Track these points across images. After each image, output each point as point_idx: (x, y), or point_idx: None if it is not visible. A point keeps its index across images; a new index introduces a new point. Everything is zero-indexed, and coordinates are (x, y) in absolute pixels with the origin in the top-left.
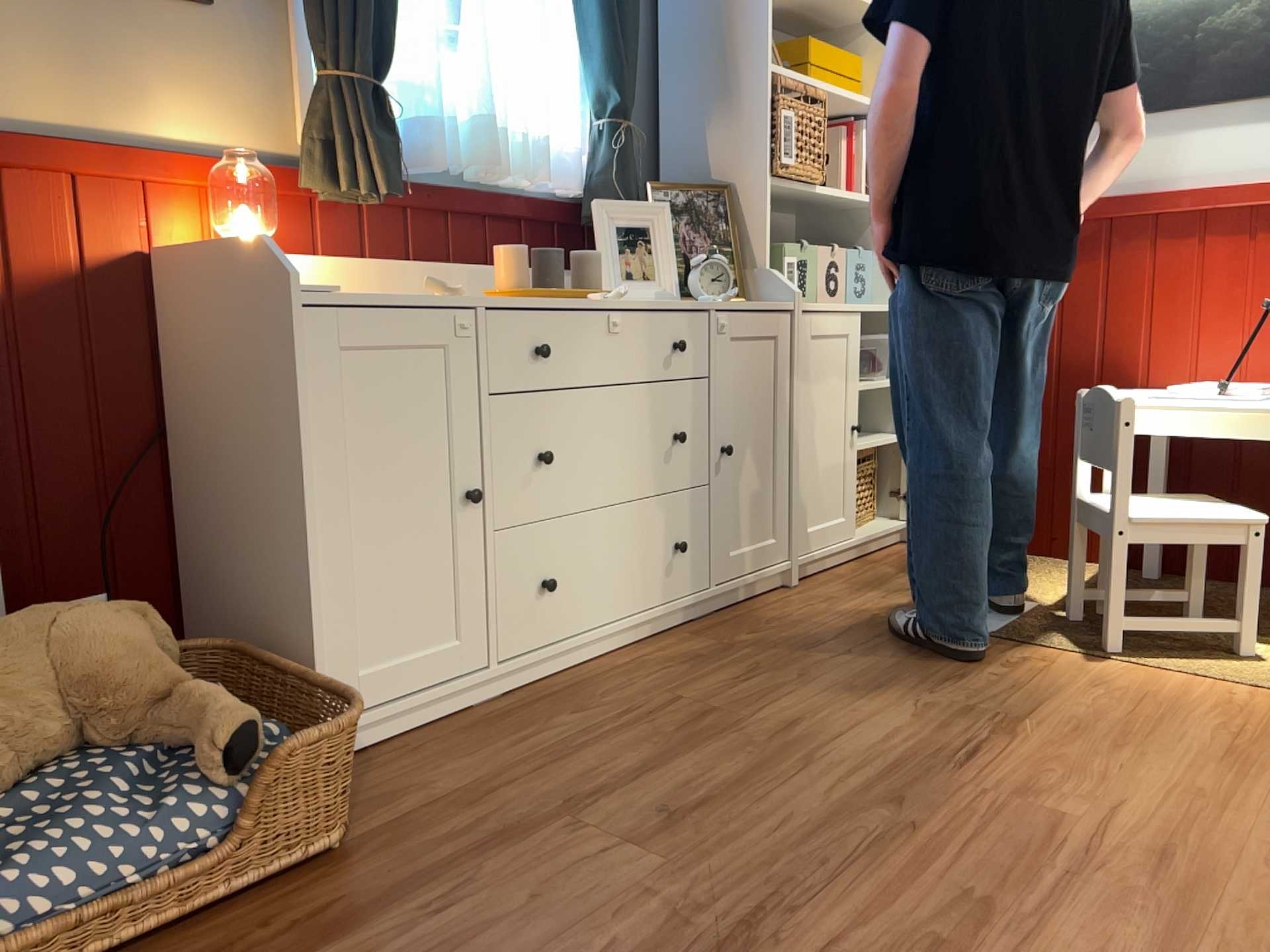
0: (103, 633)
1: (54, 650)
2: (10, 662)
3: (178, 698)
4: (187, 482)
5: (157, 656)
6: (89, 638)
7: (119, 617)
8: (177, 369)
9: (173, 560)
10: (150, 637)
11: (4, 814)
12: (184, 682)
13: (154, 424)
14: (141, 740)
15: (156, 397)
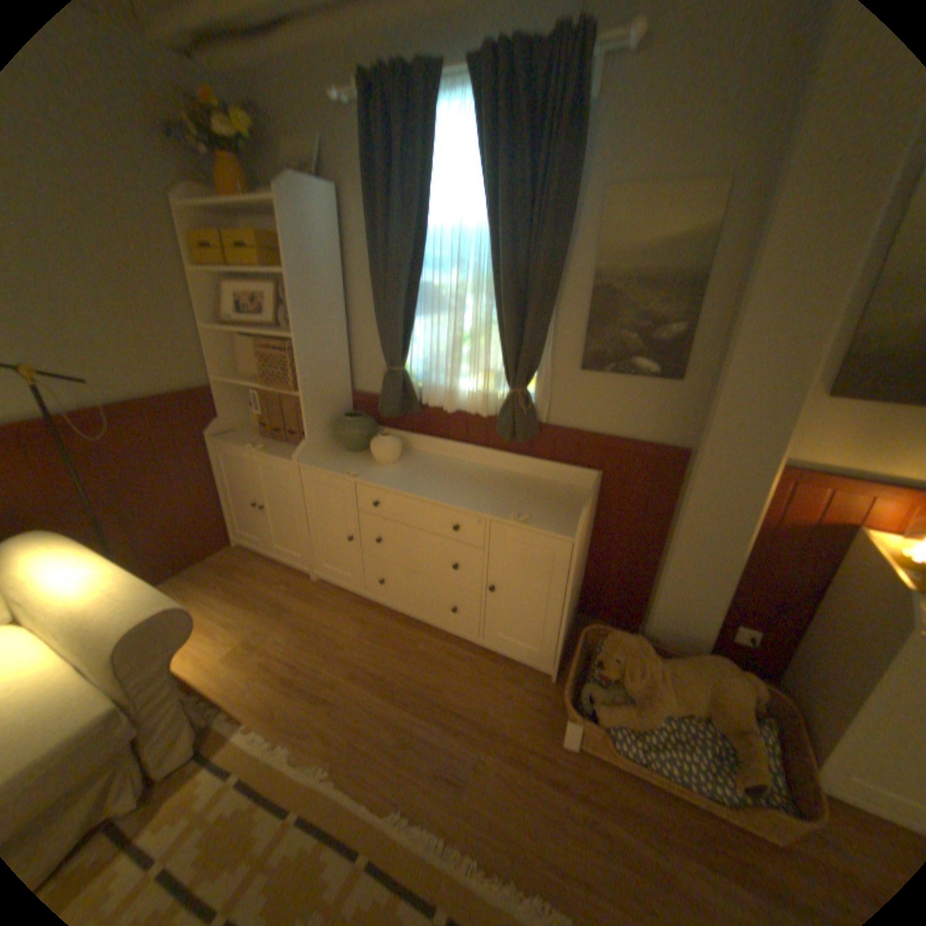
0: (737, 695)
1: (717, 688)
2: (702, 683)
3: (750, 740)
4: (822, 623)
5: (755, 710)
6: (731, 693)
7: (747, 690)
8: (843, 582)
9: (799, 639)
10: (756, 701)
11: (677, 727)
12: (758, 731)
13: (821, 589)
14: (730, 738)
15: (829, 580)
